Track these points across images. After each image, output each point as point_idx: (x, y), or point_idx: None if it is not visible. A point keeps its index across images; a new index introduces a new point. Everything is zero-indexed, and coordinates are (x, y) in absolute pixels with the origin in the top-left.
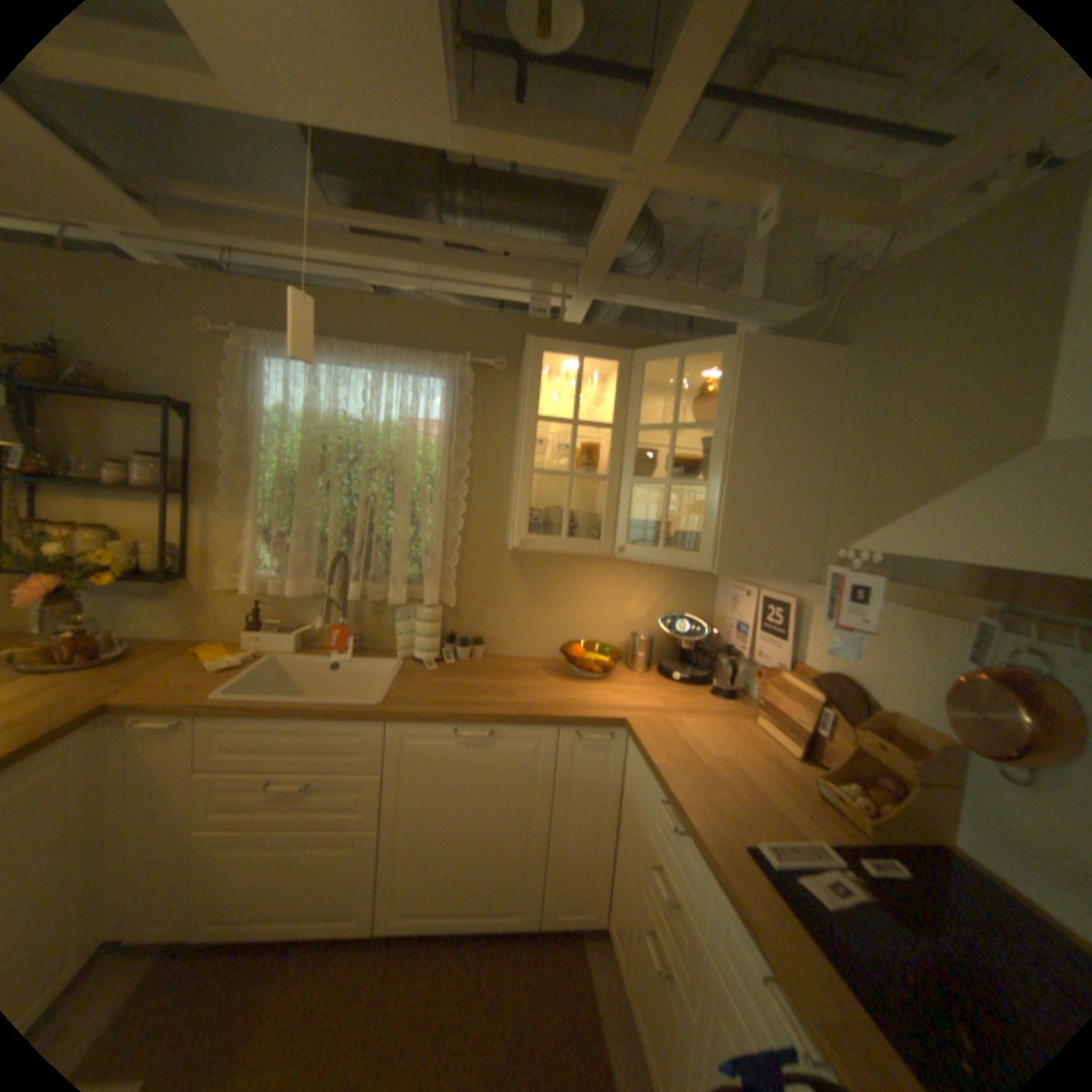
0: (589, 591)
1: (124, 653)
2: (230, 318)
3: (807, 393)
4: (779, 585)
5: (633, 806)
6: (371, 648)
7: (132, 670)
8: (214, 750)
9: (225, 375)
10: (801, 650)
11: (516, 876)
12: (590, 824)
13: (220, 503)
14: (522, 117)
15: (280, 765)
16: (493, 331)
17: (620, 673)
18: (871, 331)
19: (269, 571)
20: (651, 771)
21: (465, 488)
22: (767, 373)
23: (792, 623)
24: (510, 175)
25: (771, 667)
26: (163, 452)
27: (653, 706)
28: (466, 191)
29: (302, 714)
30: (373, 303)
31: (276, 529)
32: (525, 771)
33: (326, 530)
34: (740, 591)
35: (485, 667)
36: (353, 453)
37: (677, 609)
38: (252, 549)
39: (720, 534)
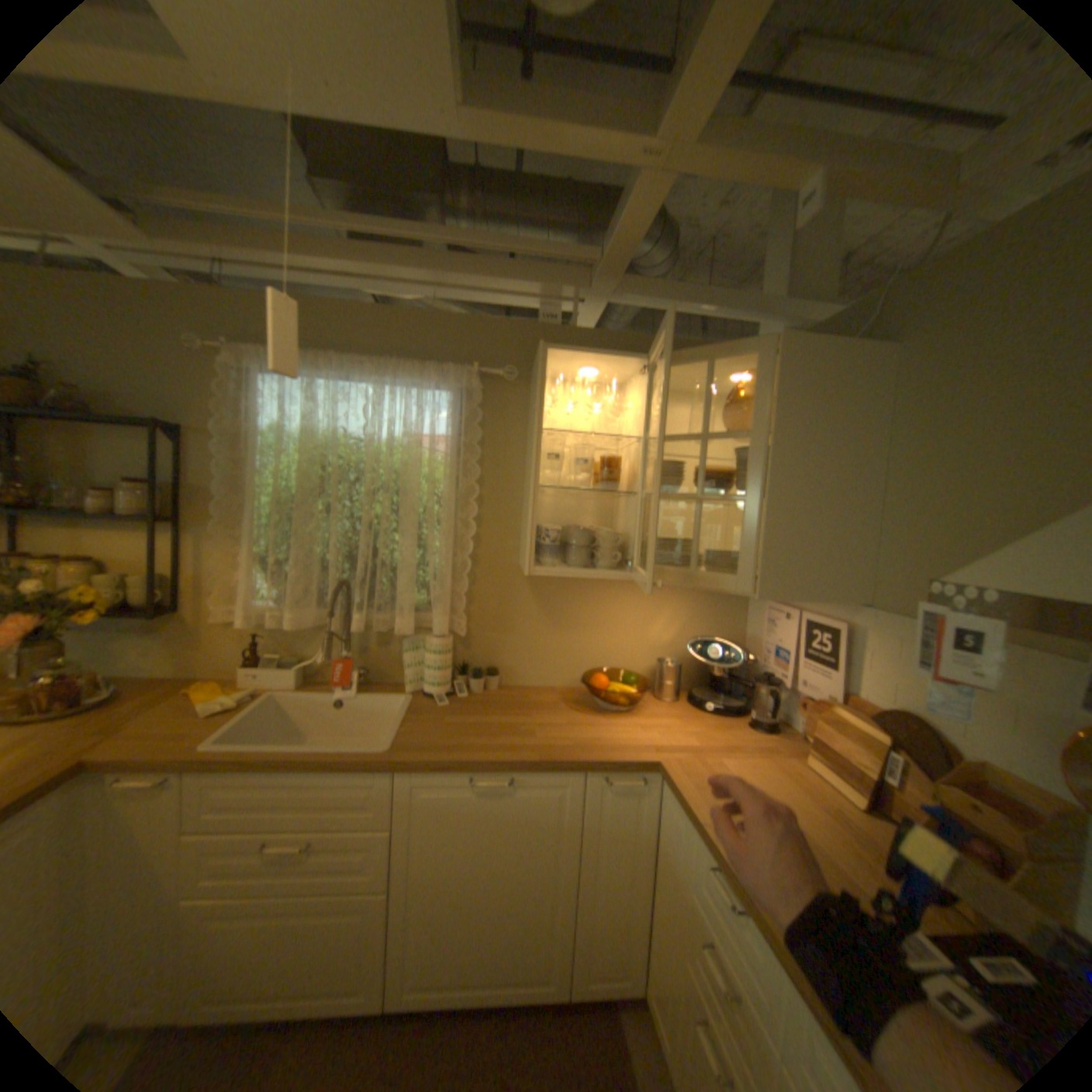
0: (611, 615)
1: (110, 696)
2: (222, 333)
3: (854, 396)
4: (823, 607)
5: (673, 863)
6: (378, 681)
7: (117, 717)
8: (204, 808)
9: (217, 394)
10: (854, 681)
11: (542, 941)
12: (623, 880)
13: (214, 530)
14: (534, 96)
15: (278, 824)
16: (502, 339)
17: (647, 704)
18: (926, 324)
19: (267, 601)
20: (694, 827)
21: (475, 507)
22: (809, 374)
23: (843, 651)
24: (516, 174)
25: (818, 699)
26: (152, 477)
27: (688, 745)
28: (470, 191)
29: (300, 766)
30: (374, 313)
31: (273, 557)
32: (550, 823)
33: (328, 556)
34: (778, 613)
35: (500, 700)
36: (354, 472)
37: (707, 632)
38: (248, 579)
39: (761, 555)
